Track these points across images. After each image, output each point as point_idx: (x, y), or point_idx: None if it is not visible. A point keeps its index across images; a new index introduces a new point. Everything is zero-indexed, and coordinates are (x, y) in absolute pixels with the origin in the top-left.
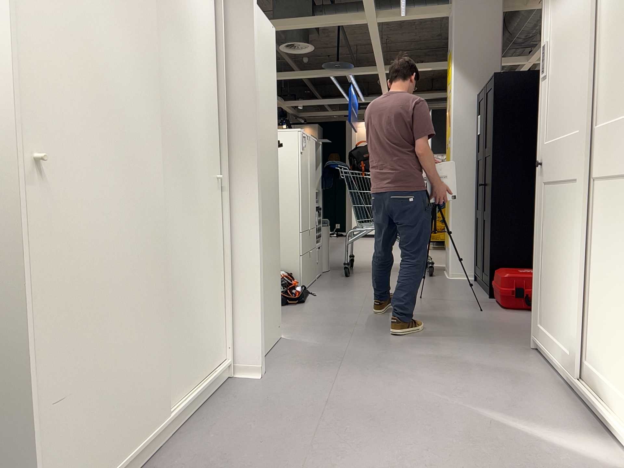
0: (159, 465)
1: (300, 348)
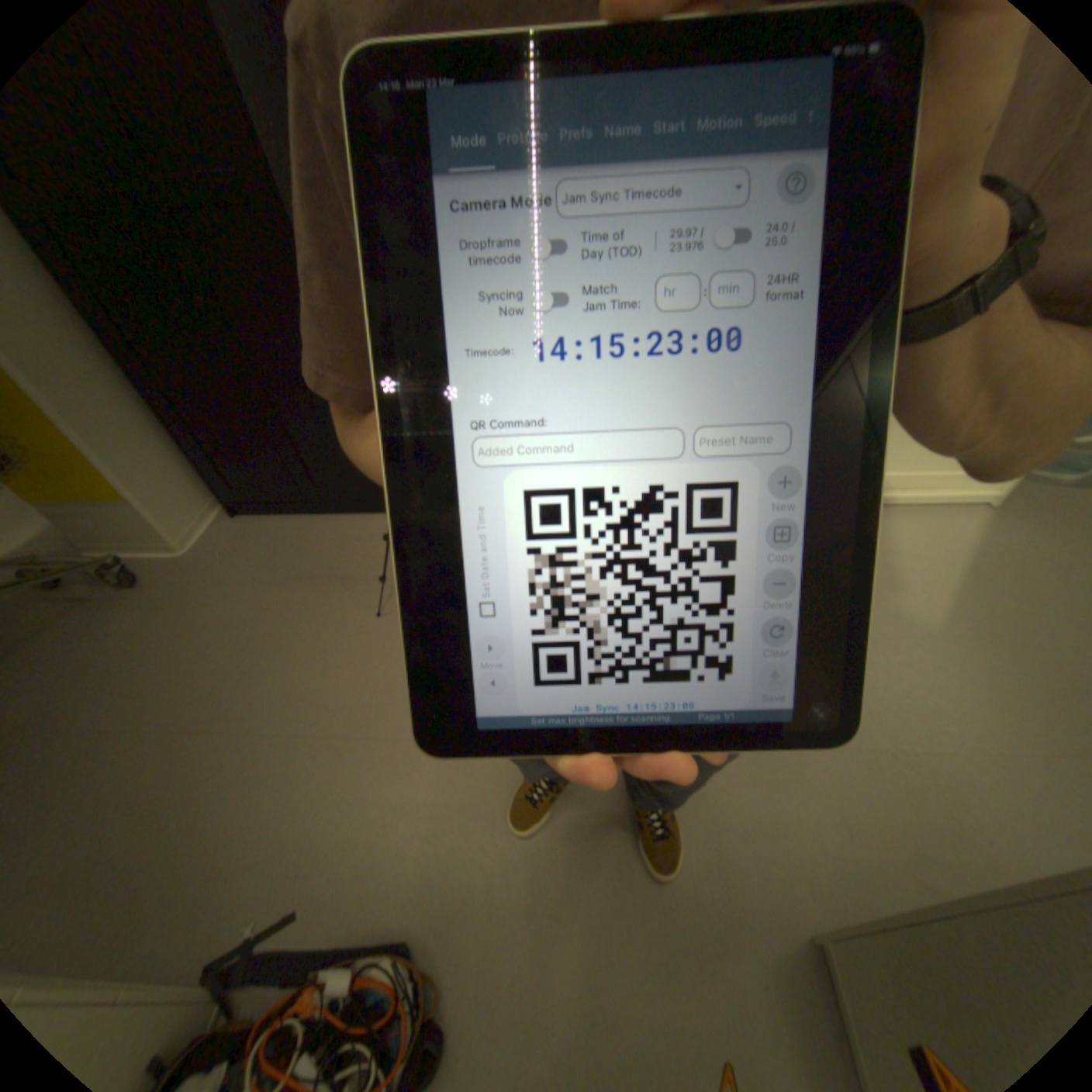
0: None
1: (870, 860)
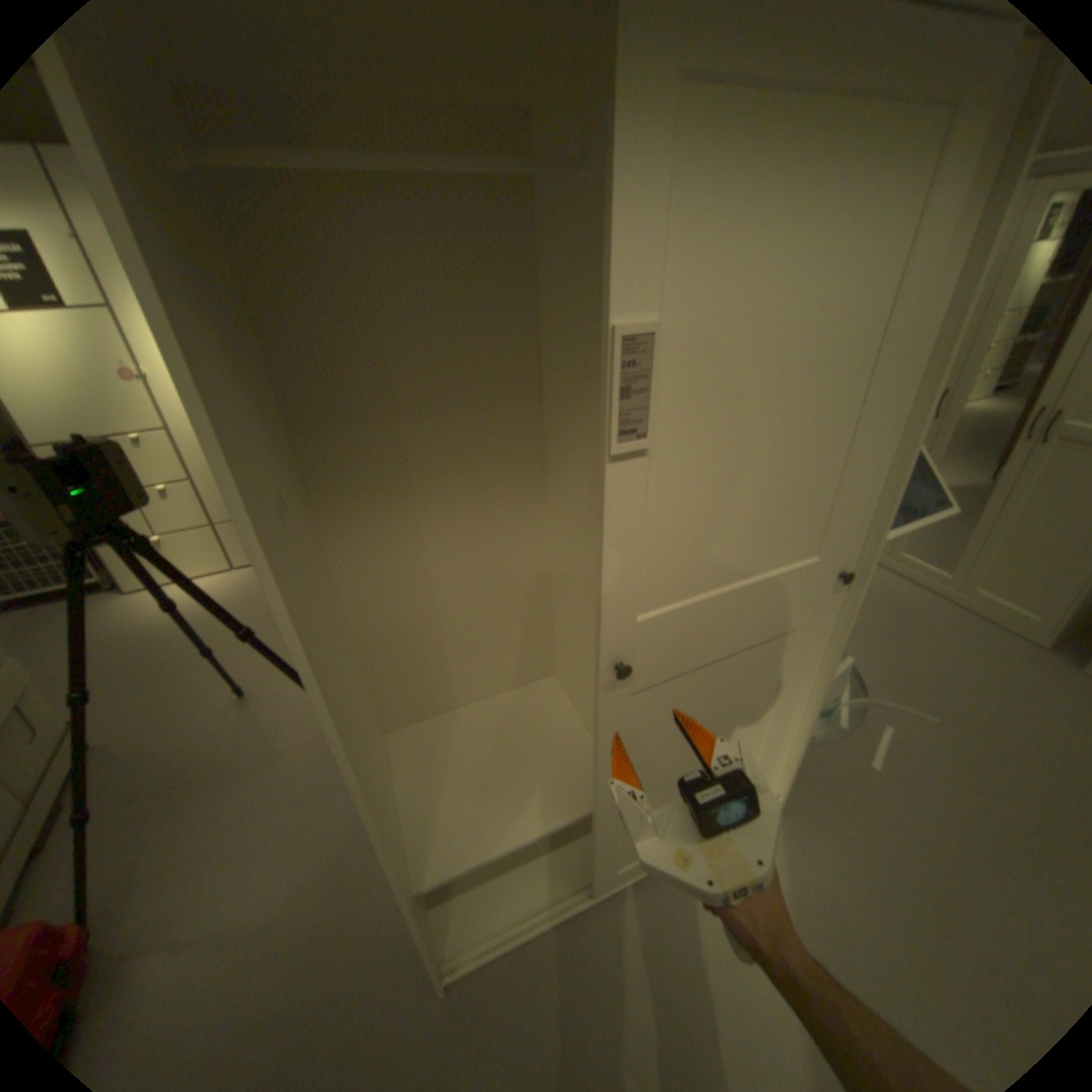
0: None
1: None
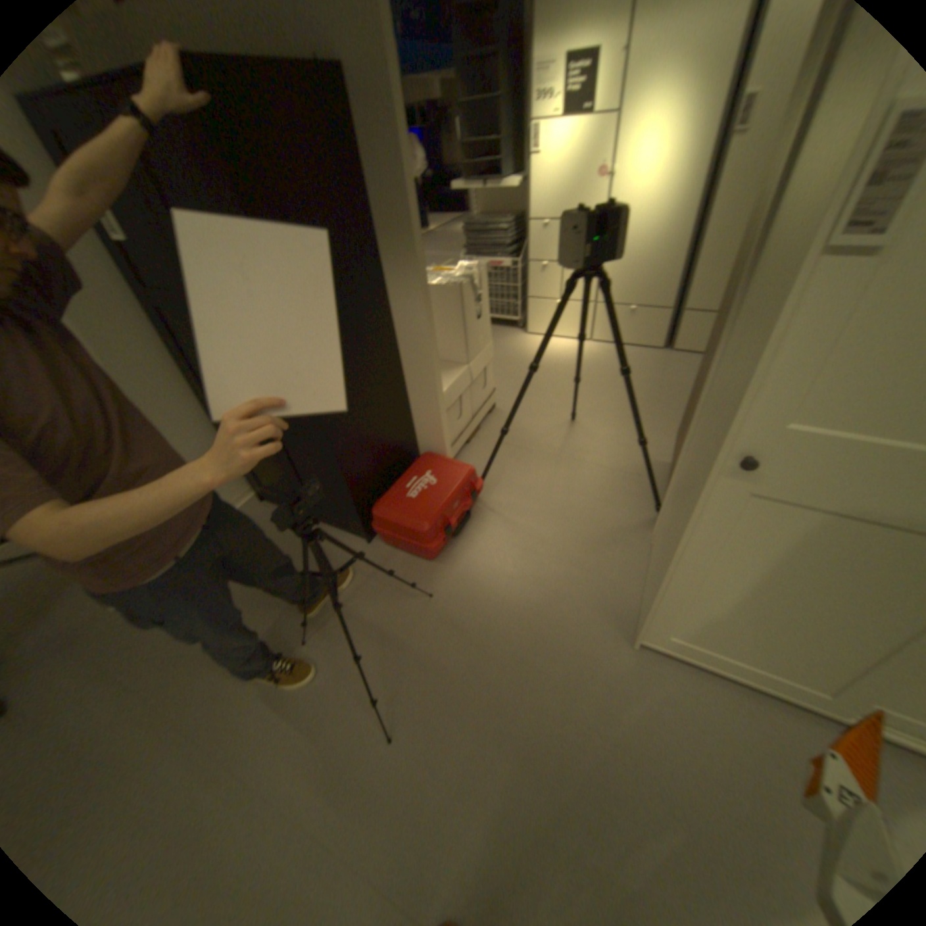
0: None
1: None
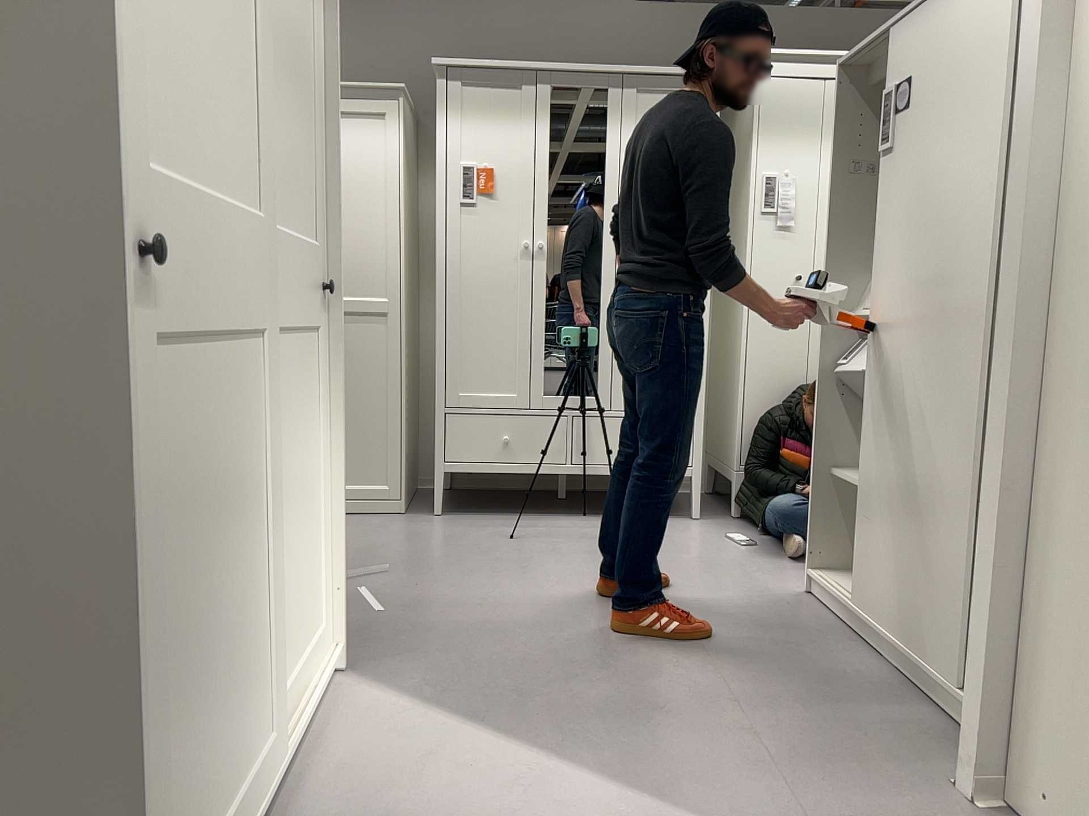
0: (852, 646)
1: None
